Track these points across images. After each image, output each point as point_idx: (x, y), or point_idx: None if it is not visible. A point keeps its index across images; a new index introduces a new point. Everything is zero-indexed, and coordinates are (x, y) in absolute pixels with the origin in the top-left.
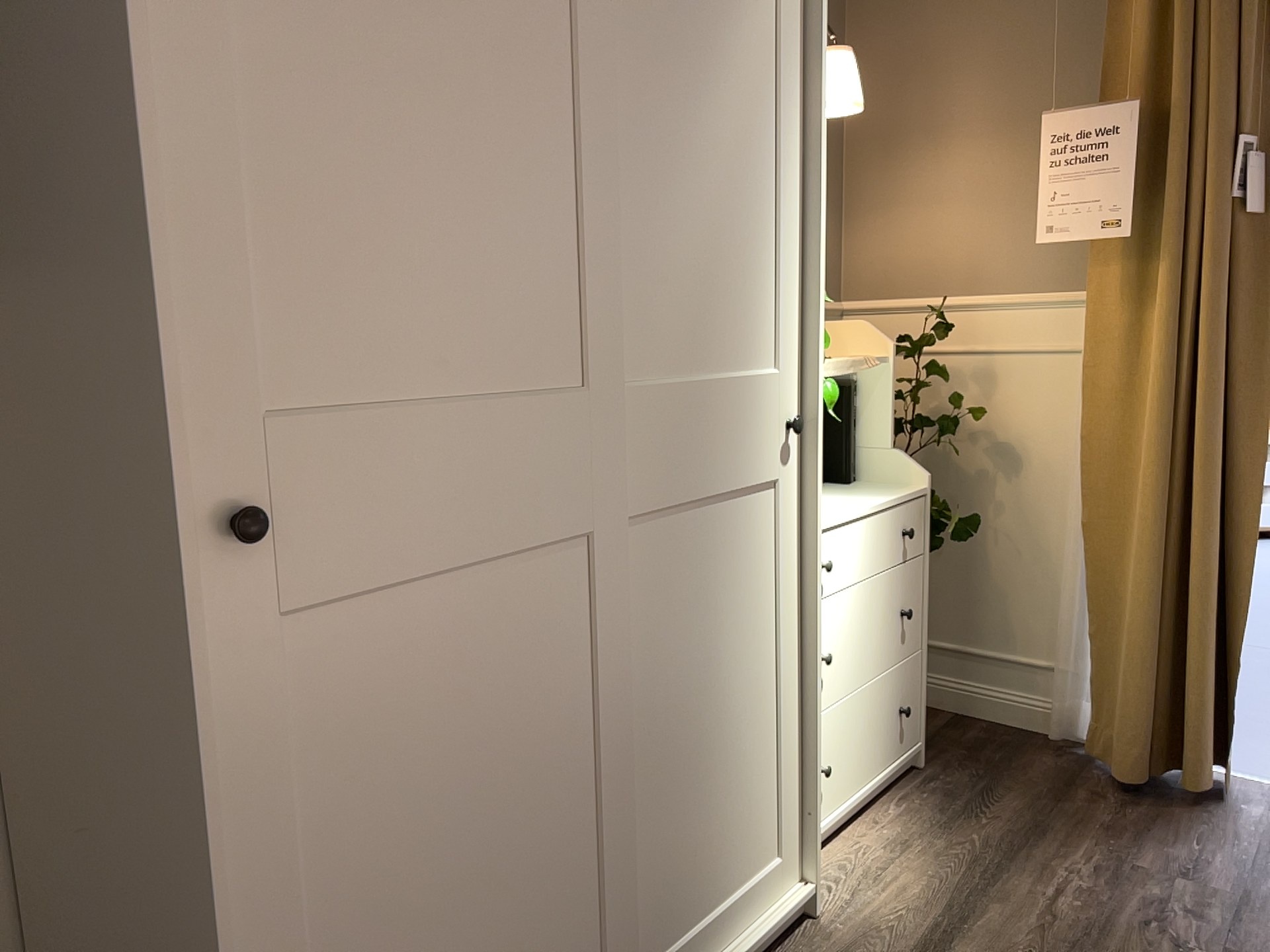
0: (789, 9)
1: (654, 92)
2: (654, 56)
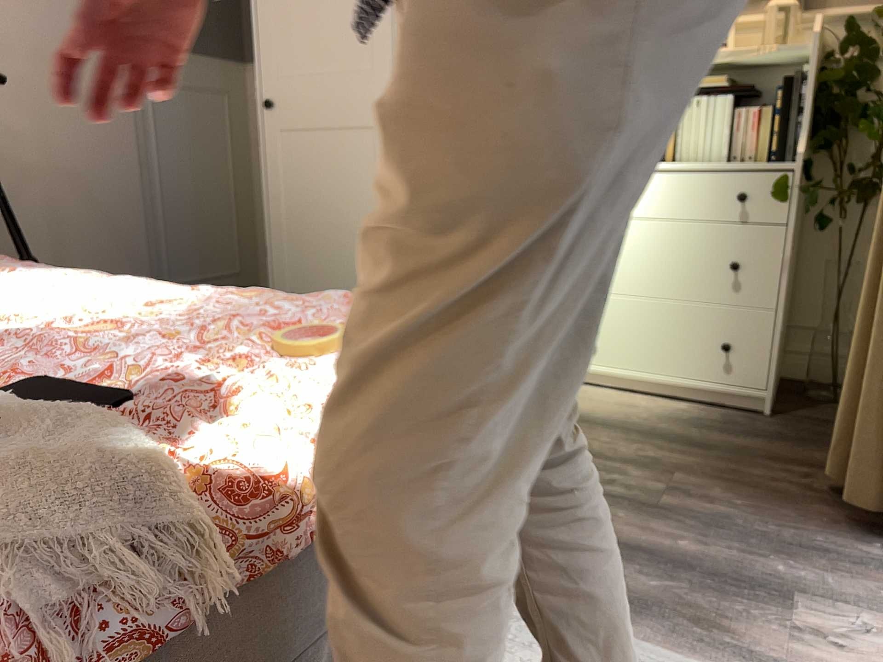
0: None
1: None
2: None
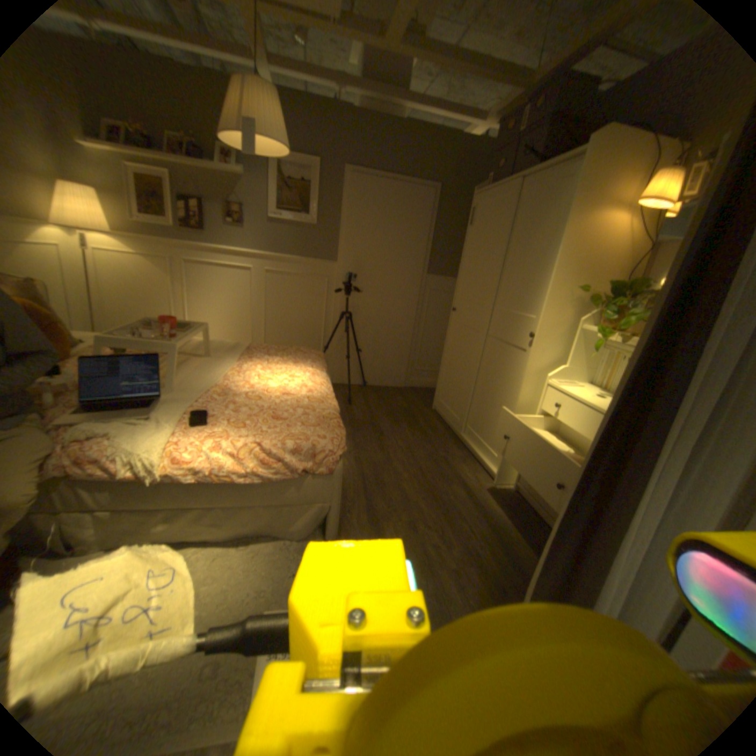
0: (572, 198)
1: (520, 243)
2: (522, 235)
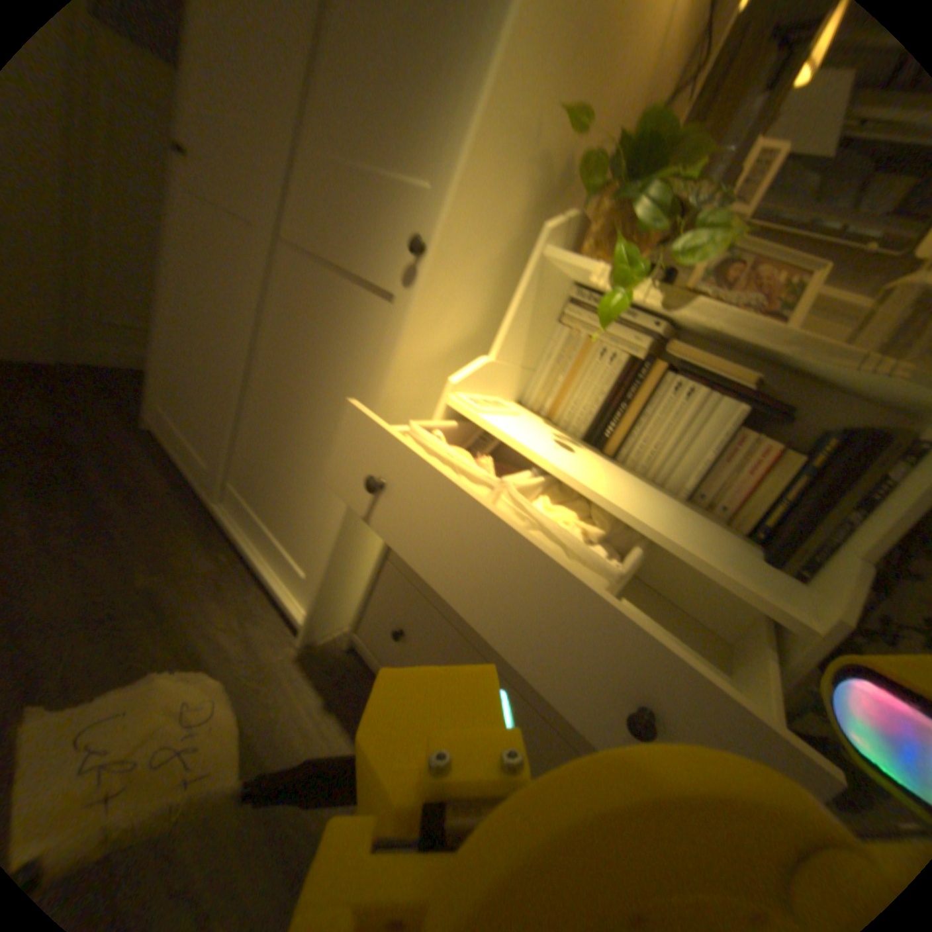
0: None
1: None
2: None
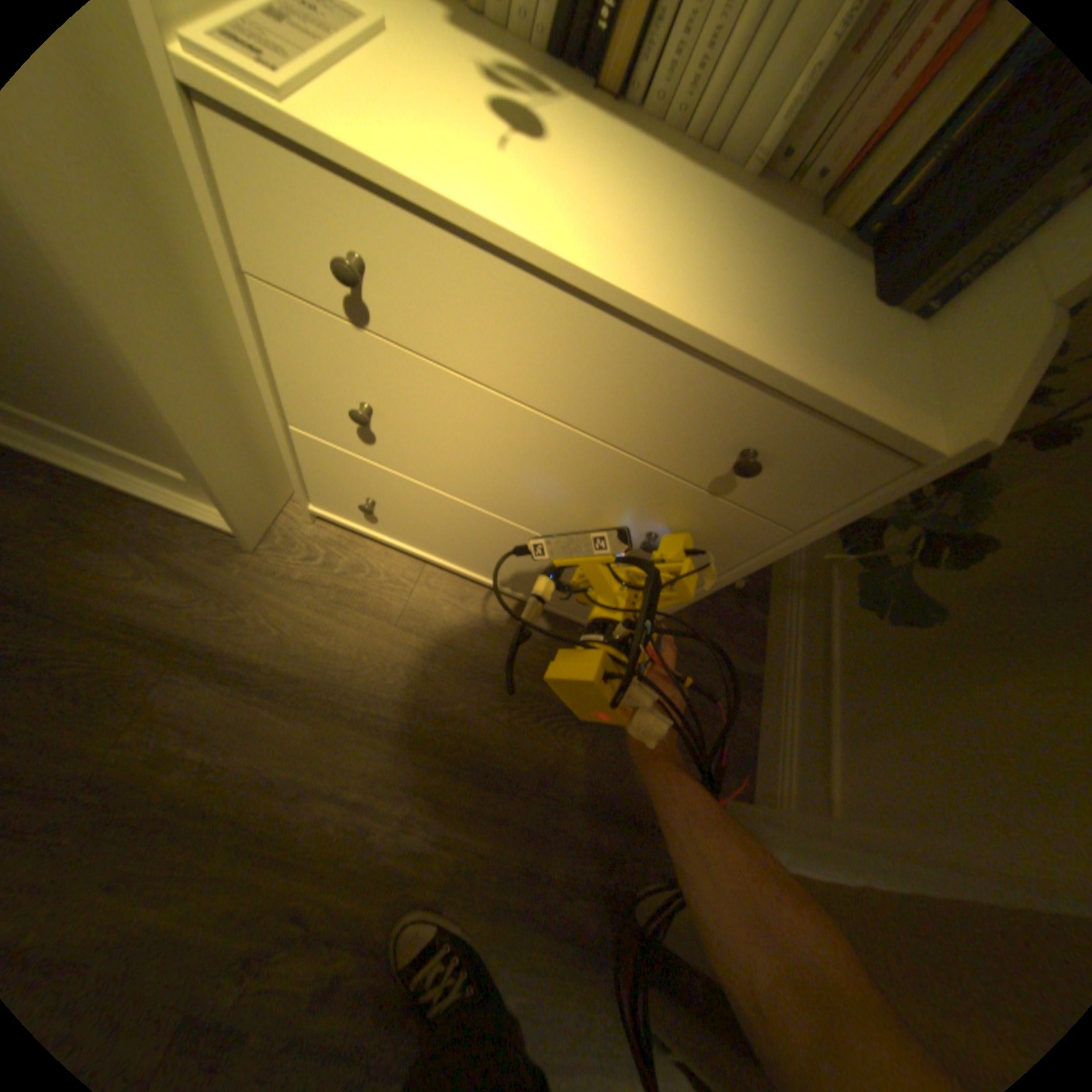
0: None
1: None
2: None
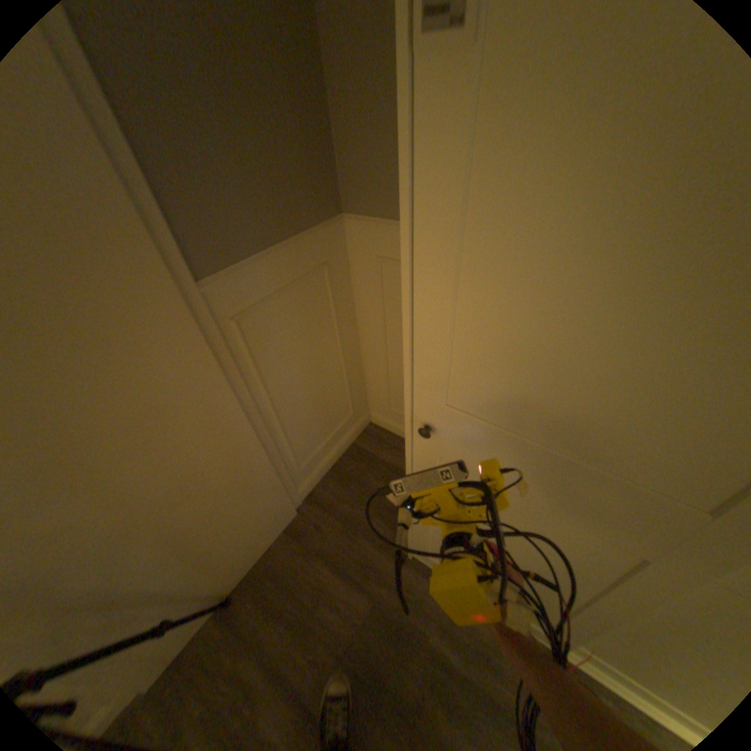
0: None
1: None
2: None
